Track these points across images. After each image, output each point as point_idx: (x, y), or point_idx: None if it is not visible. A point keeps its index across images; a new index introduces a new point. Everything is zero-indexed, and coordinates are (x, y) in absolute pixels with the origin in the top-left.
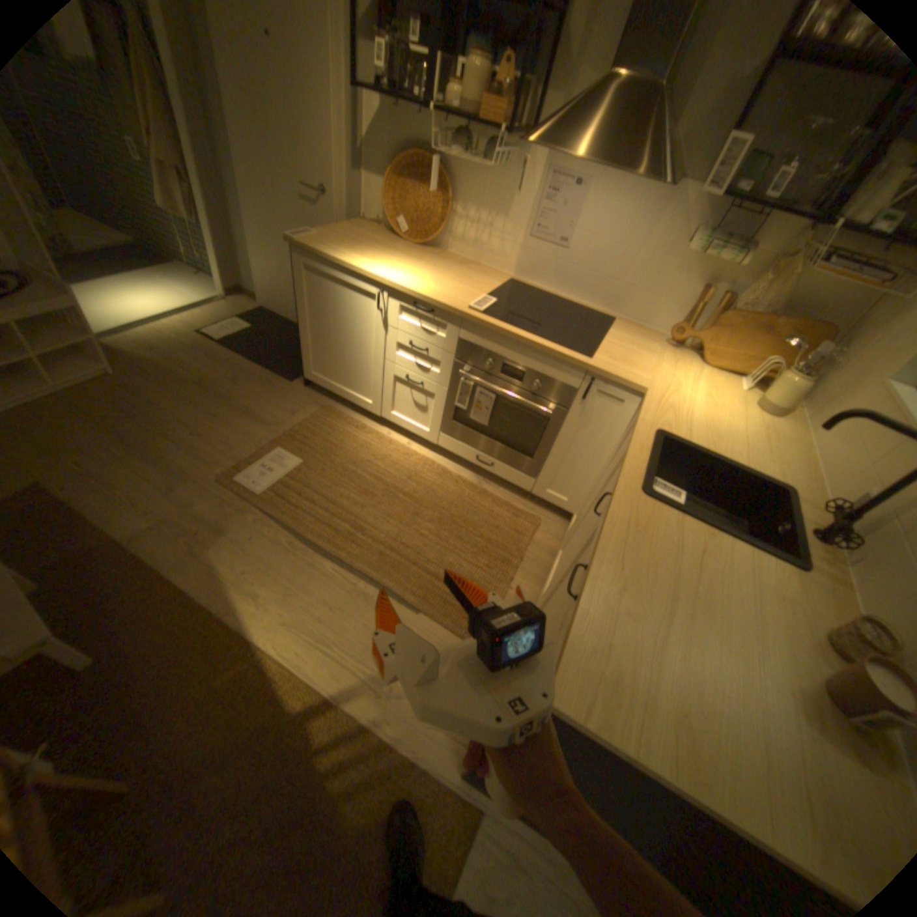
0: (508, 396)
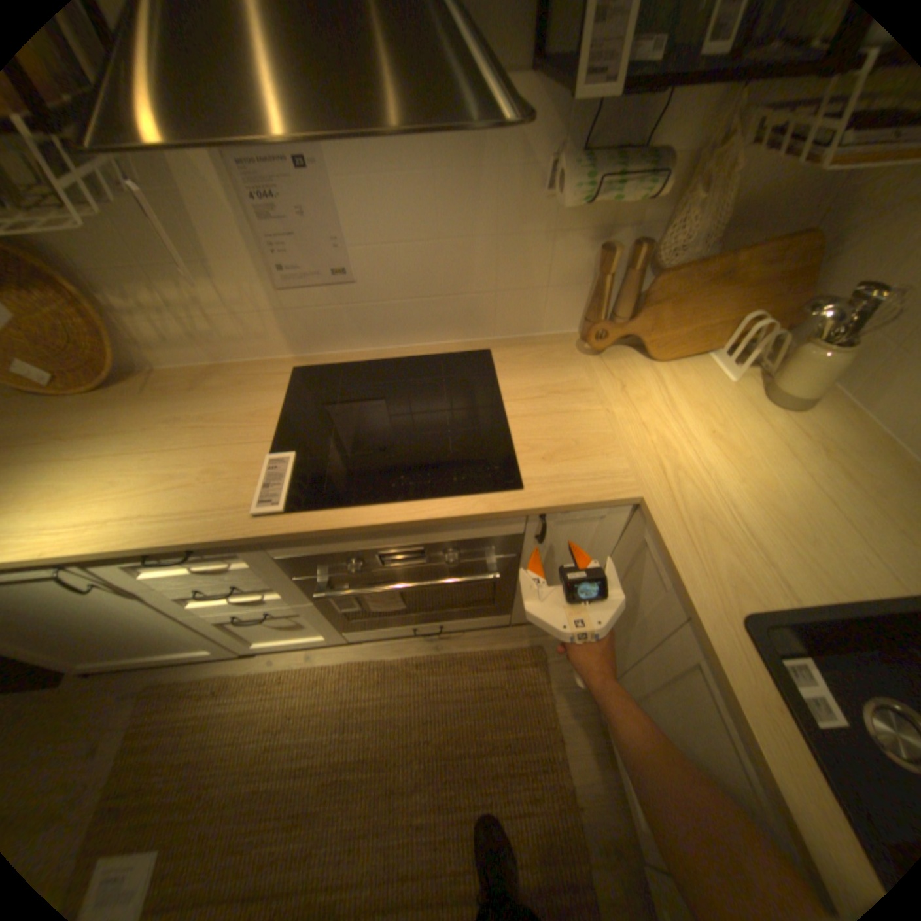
0: (418, 587)
